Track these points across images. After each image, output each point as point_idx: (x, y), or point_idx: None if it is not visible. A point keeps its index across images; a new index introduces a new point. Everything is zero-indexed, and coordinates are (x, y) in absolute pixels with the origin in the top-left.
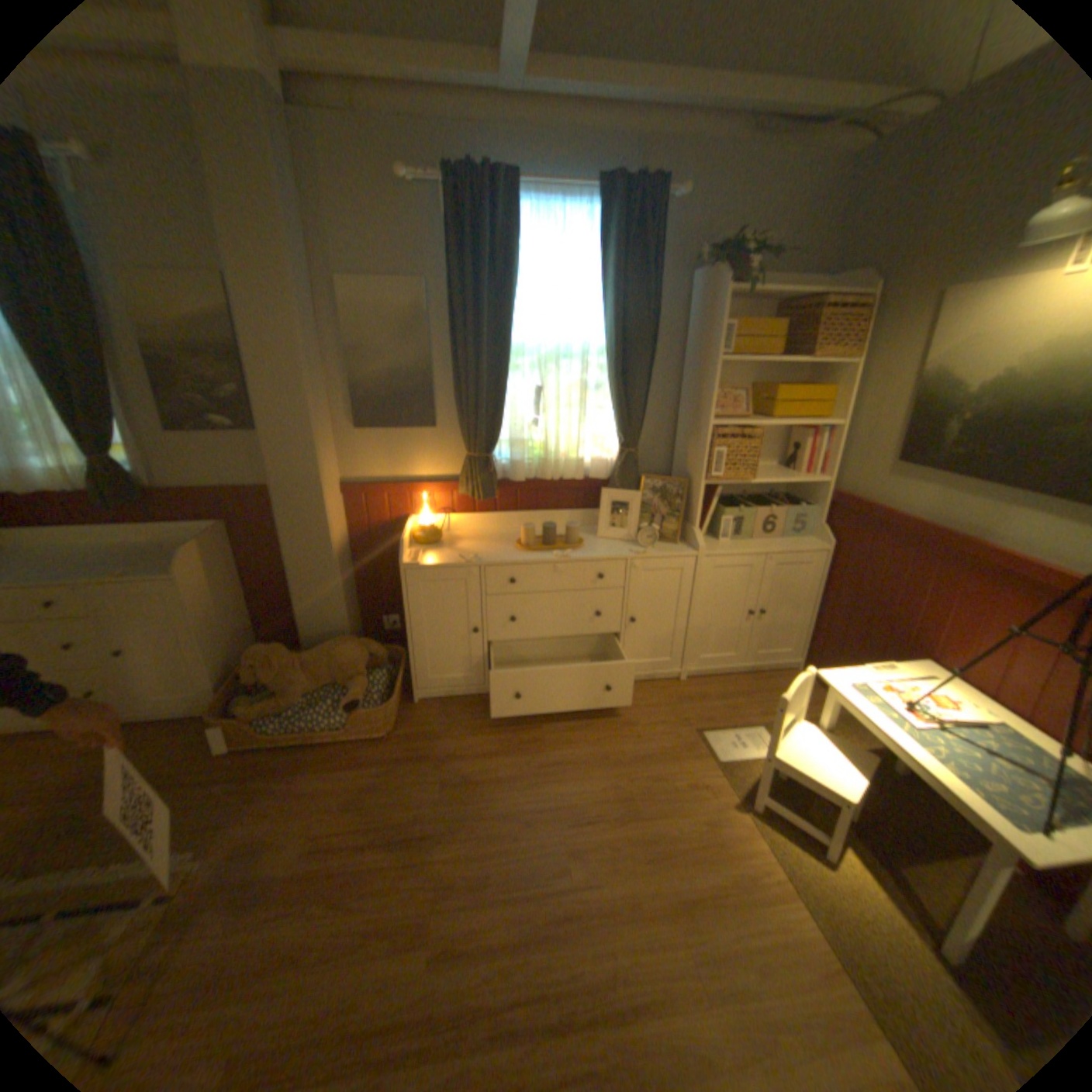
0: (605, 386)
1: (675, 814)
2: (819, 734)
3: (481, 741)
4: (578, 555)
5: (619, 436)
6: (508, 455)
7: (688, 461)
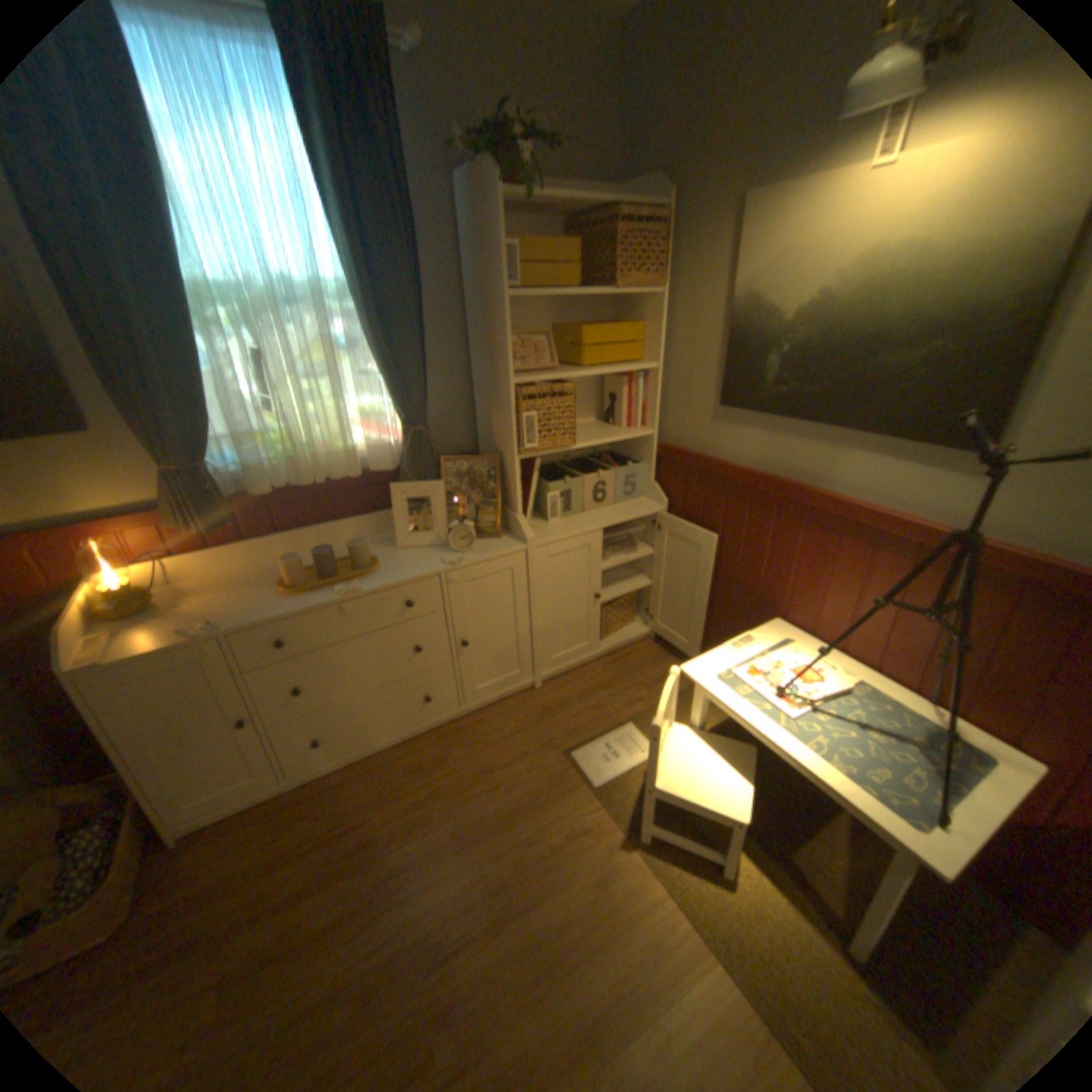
0: (363, 341)
1: (557, 886)
2: (693, 735)
3: (284, 876)
4: (372, 583)
5: (401, 408)
6: (237, 457)
7: (495, 431)
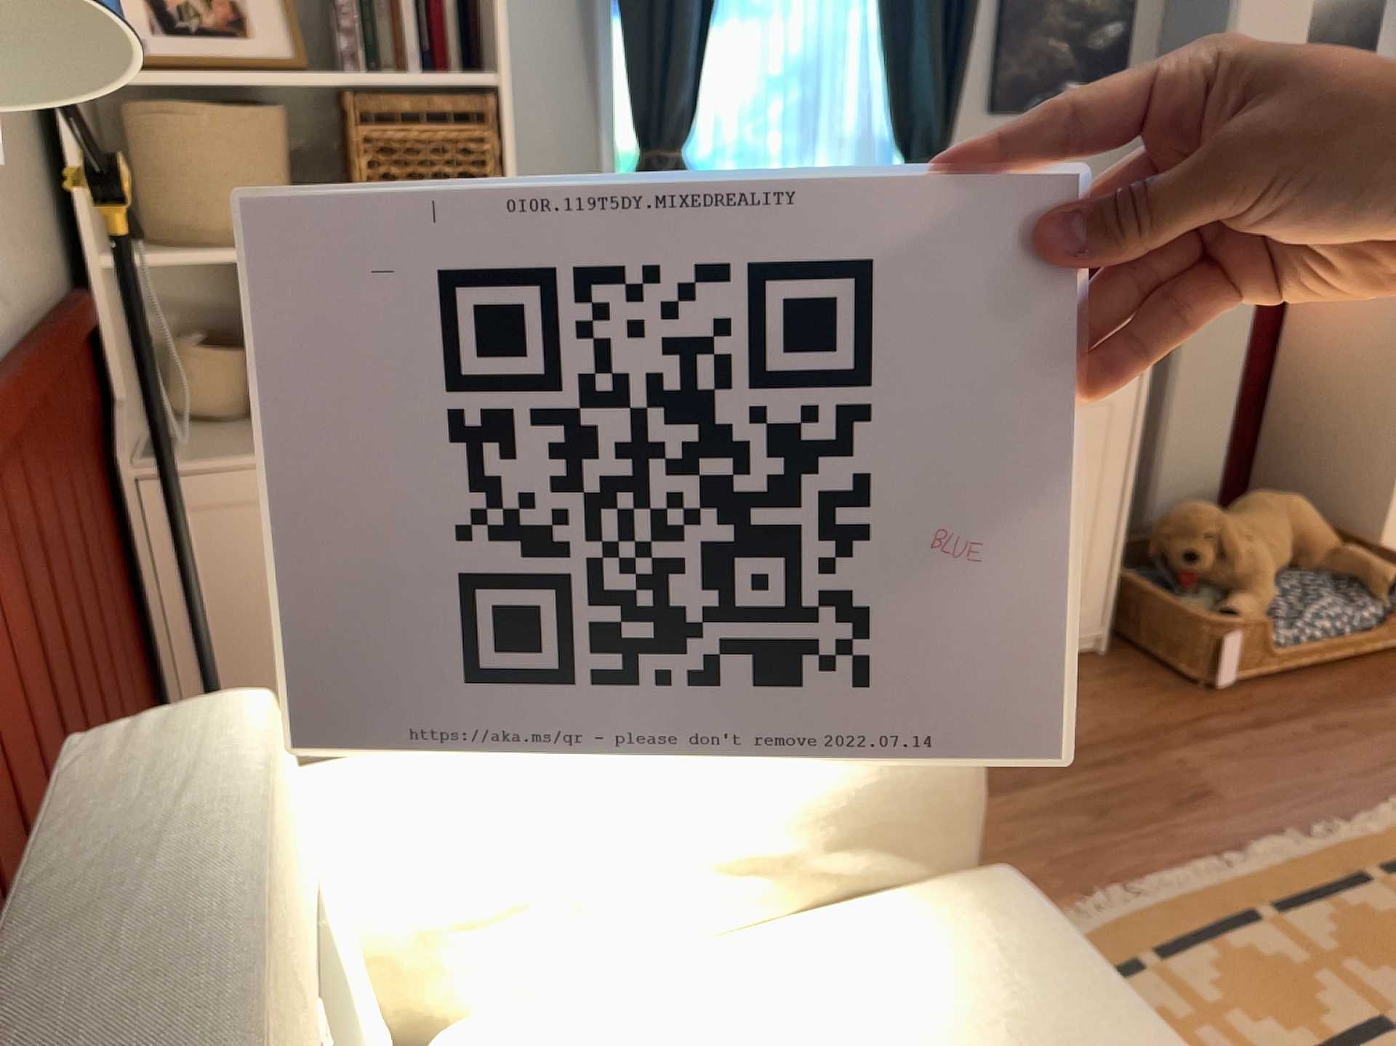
0: None
1: None
2: None
3: None
4: None
5: None
6: None
7: None
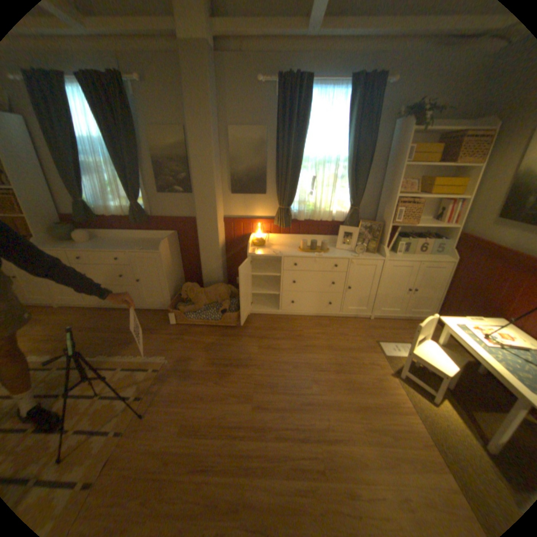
0: (346, 176)
1: (362, 373)
2: (437, 346)
3: (276, 333)
4: (326, 255)
5: (350, 201)
6: (297, 208)
7: (384, 214)
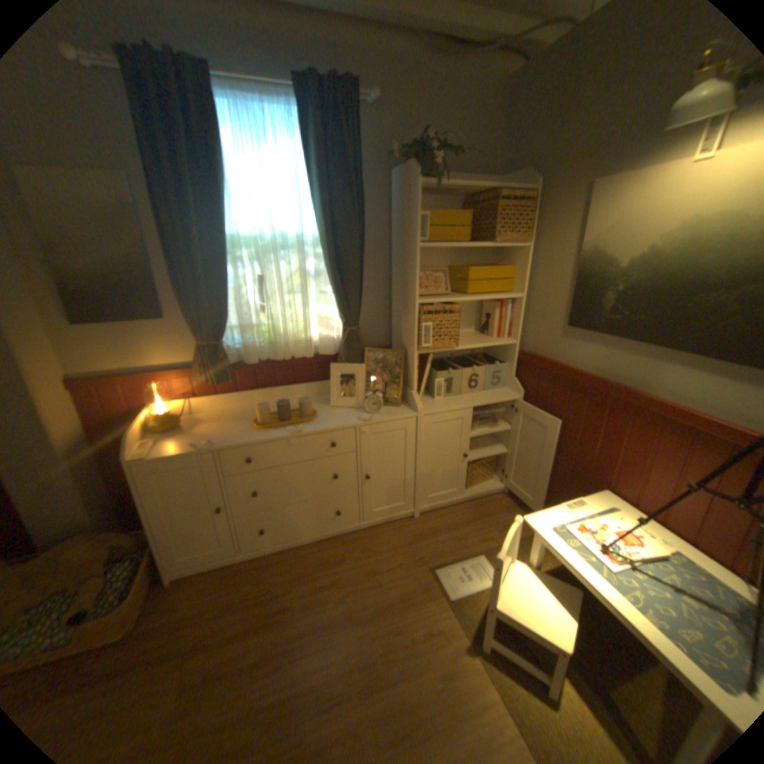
0: (324, 272)
1: (414, 672)
2: (531, 573)
3: (230, 620)
4: (311, 427)
5: (344, 315)
6: (241, 339)
7: (403, 334)
